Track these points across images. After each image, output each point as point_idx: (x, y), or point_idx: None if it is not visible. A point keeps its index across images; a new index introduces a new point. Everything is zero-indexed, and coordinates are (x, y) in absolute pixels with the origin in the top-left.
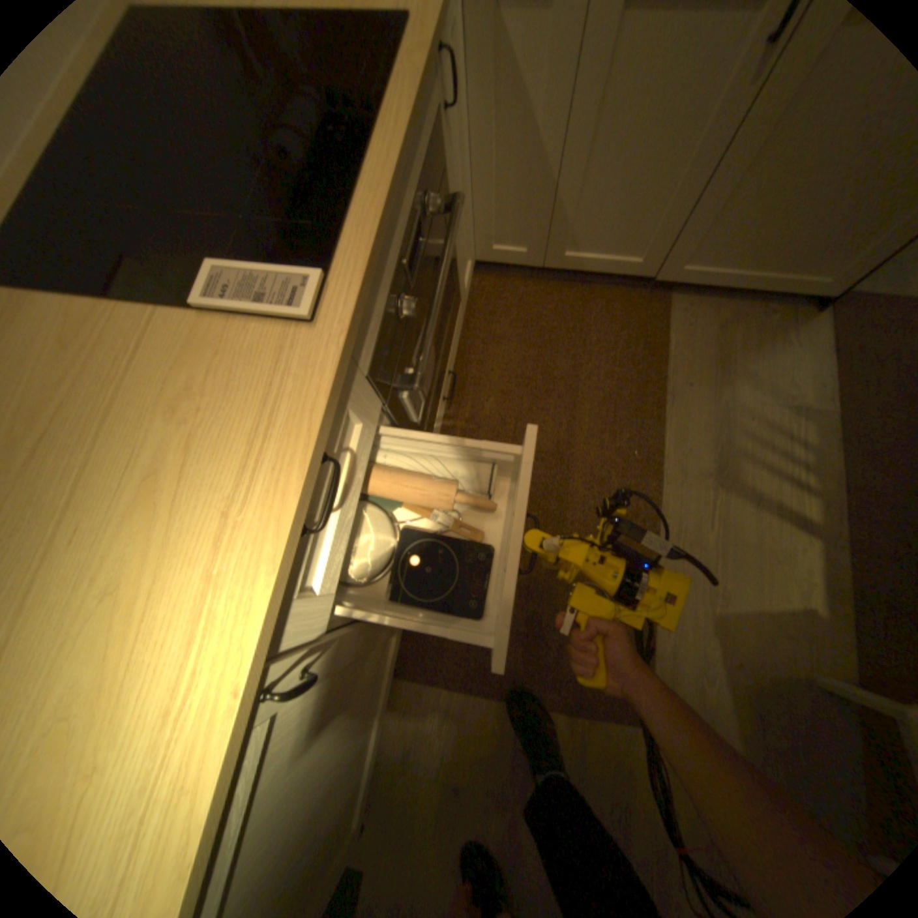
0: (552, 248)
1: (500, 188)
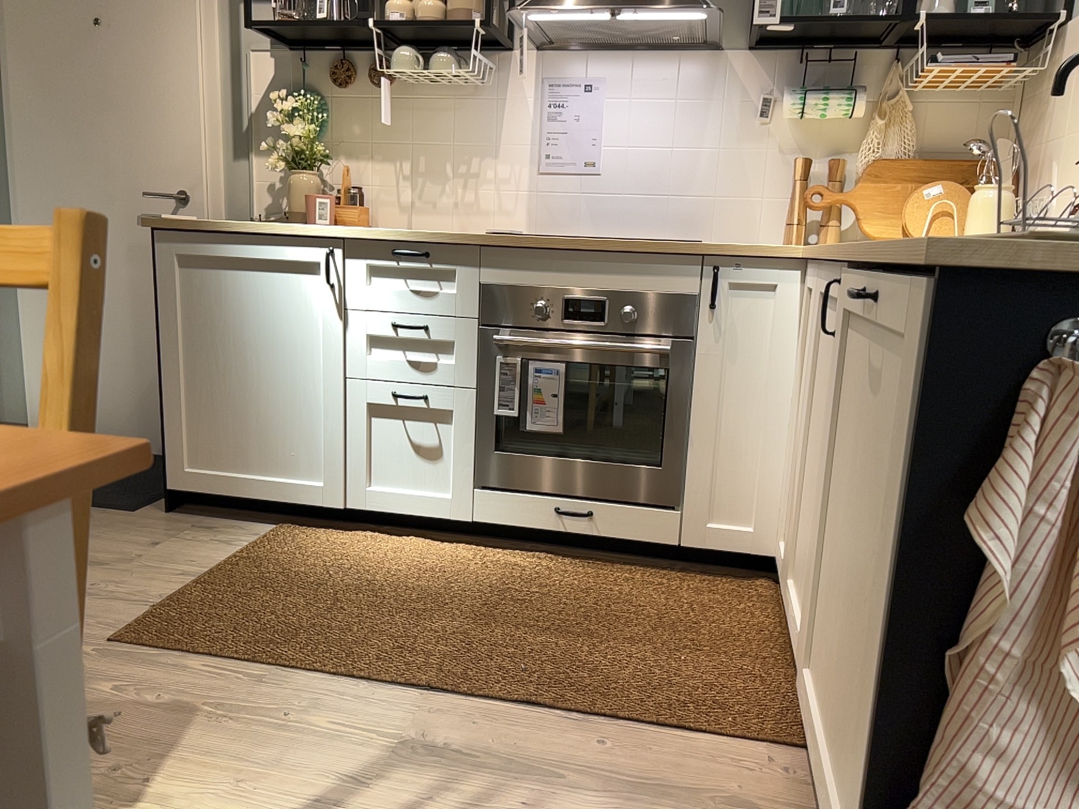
0: (790, 565)
1: (796, 463)
